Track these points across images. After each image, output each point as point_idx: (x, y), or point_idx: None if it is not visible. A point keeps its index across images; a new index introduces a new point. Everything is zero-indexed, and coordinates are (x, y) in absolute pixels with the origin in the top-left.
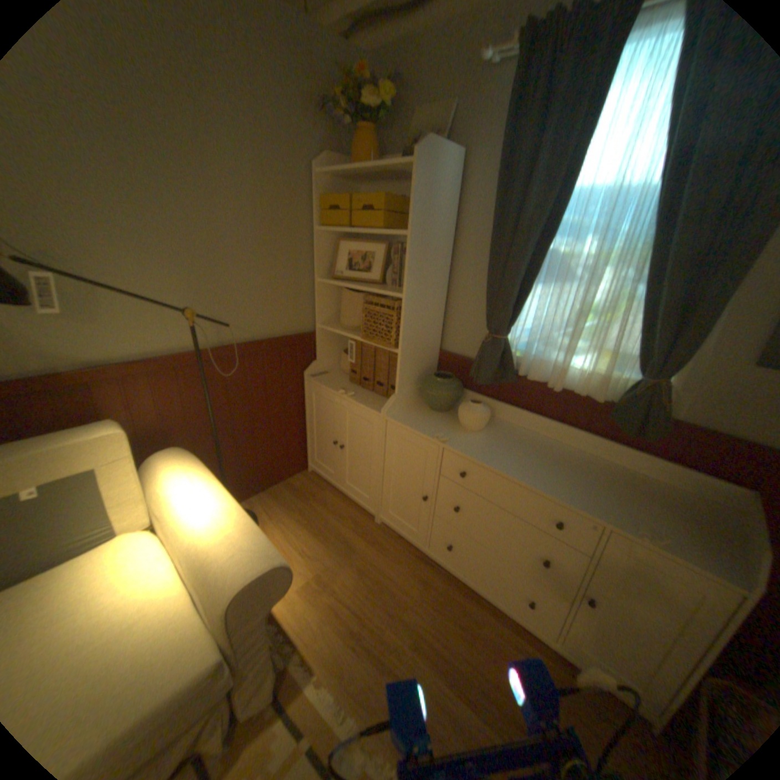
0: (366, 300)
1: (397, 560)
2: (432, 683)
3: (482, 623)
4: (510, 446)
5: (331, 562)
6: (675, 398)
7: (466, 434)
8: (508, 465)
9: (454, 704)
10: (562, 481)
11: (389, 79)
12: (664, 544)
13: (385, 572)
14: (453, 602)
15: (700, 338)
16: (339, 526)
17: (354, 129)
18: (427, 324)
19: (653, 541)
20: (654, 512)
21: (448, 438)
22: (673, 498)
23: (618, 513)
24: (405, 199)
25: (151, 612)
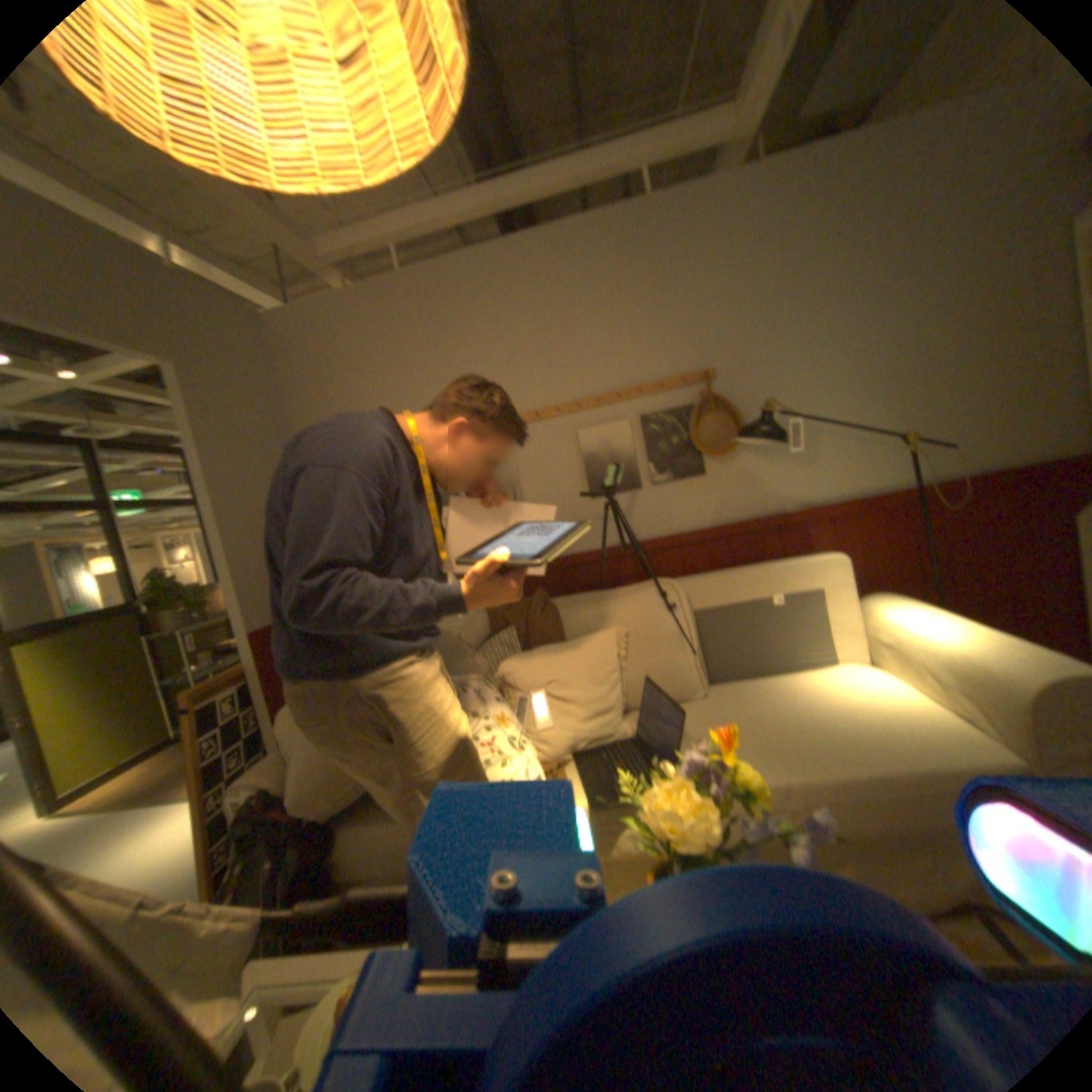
0: None
1: None
2: None
3: None
4: None
5: None
6: None
7: None
8: None
9: None
10: None
11: None
12: None
13: None
14: None
15: None
16: None
17: None
18: None
19: None
20: None
21: None
22: None
23: None
24: None
25: (911, 710)
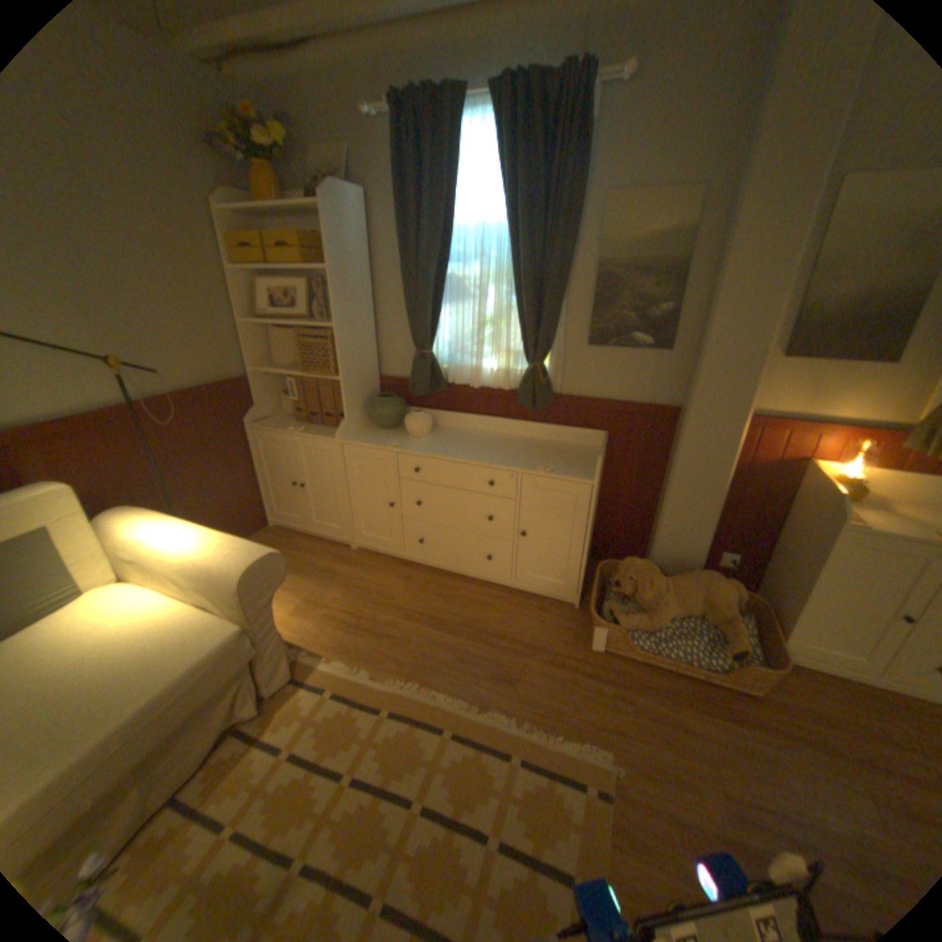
0: (297, 335)
1: (378, 569)
2: (422, 632)
3: (457, 588)
4: (451, 441)
5: (316, 587)
6: (547, 376)
7: (414, 440)
8: (449, 452)
9: (441, 637)
10: (489, 454)
11: (276, 119)
12: (549, 470)
13: (369, 580)
14: (432, 582)
15: (551, 331)
16: (316, 560)
17: (247, 163)
18: (361, 351)
19: (543, 471)
20: (548, 458)
21: (399, 445)
22: (562, 449)
23: (525, 463)
24: (317, 235)
25: (160, 620)
